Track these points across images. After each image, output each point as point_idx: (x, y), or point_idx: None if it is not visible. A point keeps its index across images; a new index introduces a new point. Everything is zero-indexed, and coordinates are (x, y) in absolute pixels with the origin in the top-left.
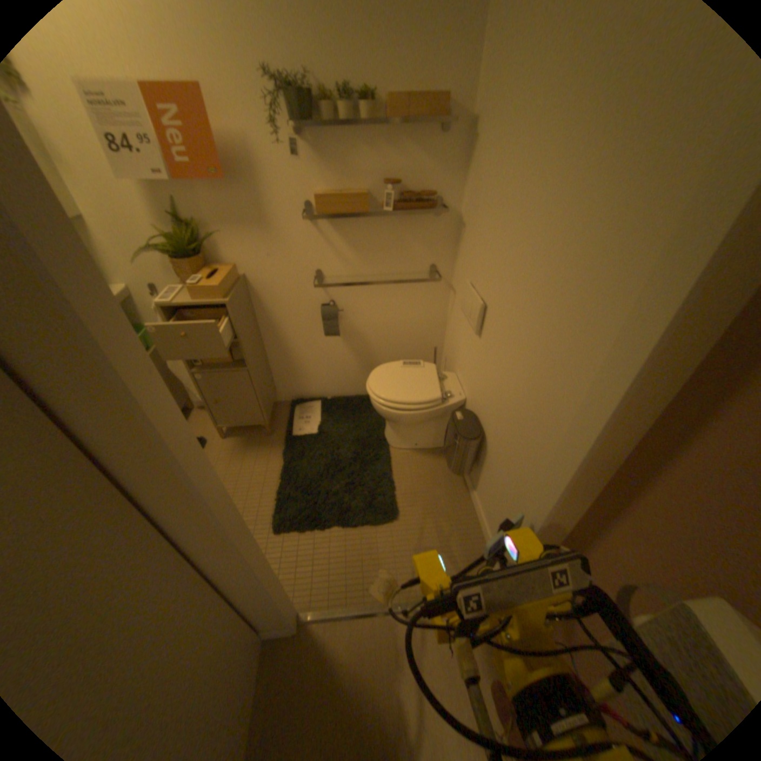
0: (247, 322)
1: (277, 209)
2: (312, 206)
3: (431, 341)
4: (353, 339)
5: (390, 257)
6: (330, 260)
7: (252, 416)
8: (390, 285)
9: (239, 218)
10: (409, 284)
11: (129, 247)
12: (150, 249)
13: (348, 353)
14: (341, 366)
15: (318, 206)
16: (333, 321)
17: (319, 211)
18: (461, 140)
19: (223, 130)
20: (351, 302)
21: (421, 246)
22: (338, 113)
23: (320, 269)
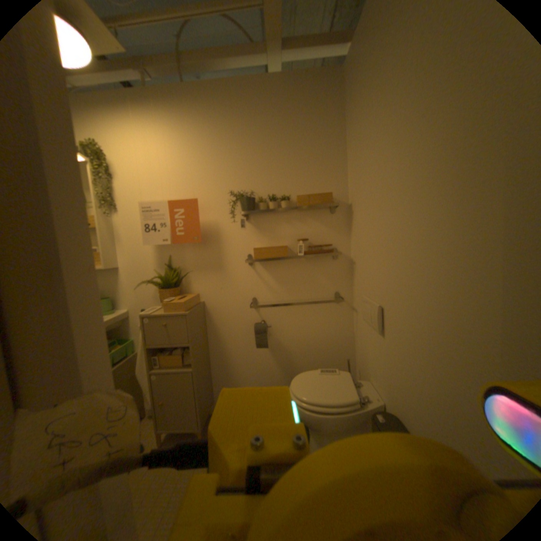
0: (199, 333)
1: (231, 258)
2: (252, 256)
3: (345, 354)
4: (280, 352)
5: (305, 286)
6: (263, 289)
7: (188, 421)
8: (307, 307)
9: (206, 265)
10: (321, 306)
11: (137, 284)
12: (149, 285)
13: (275, 364)
14: (270, 377)
15: (256, 256)
16: (263, 333)
17: (256, 256)
18: (344, 214)
19: (205, 219)
20: (277, 320)
21: (327, 278)
22: (269, 207)
23: (256, 296)
